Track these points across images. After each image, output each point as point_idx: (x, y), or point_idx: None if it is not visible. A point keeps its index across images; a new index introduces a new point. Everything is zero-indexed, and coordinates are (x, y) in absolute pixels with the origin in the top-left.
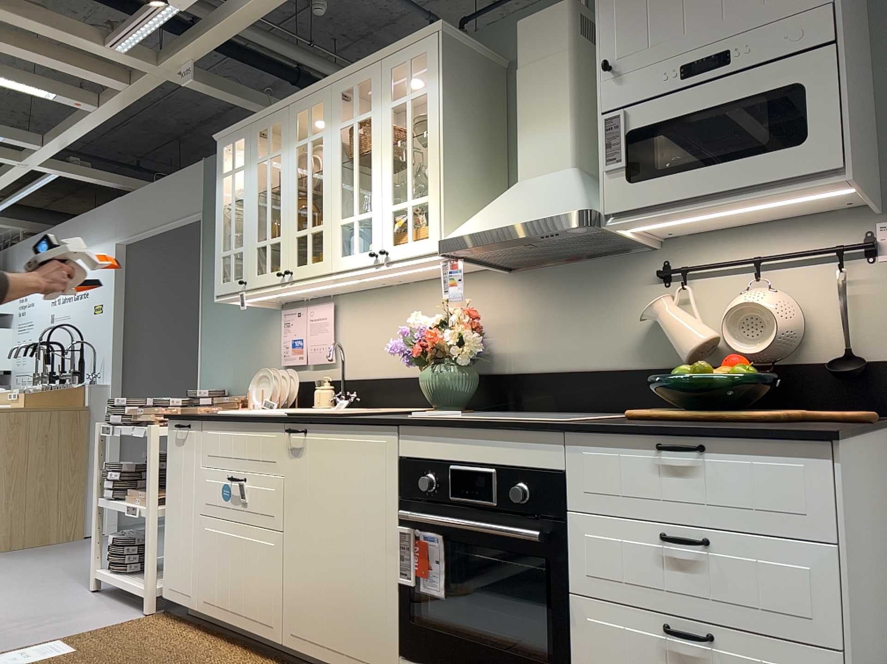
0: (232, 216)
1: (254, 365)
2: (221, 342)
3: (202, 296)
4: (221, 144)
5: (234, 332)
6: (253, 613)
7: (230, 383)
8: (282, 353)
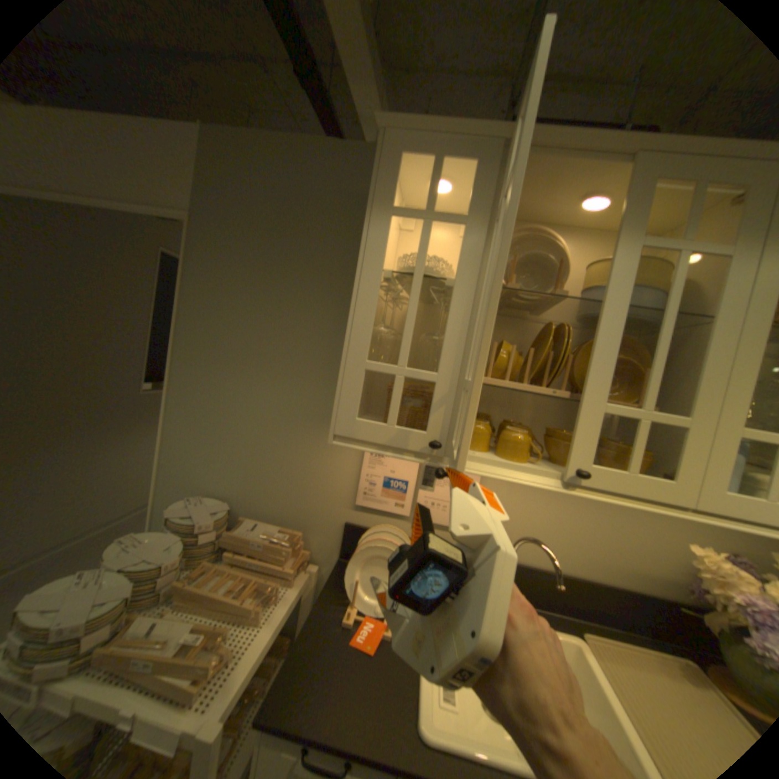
0: (411, 302)
1: (290, 481)
2: (215, 428)
3: (174, 346)
4: (395, 135)
5: (248, 423)
6: None
7: (230, 492)
8: (363, 488)
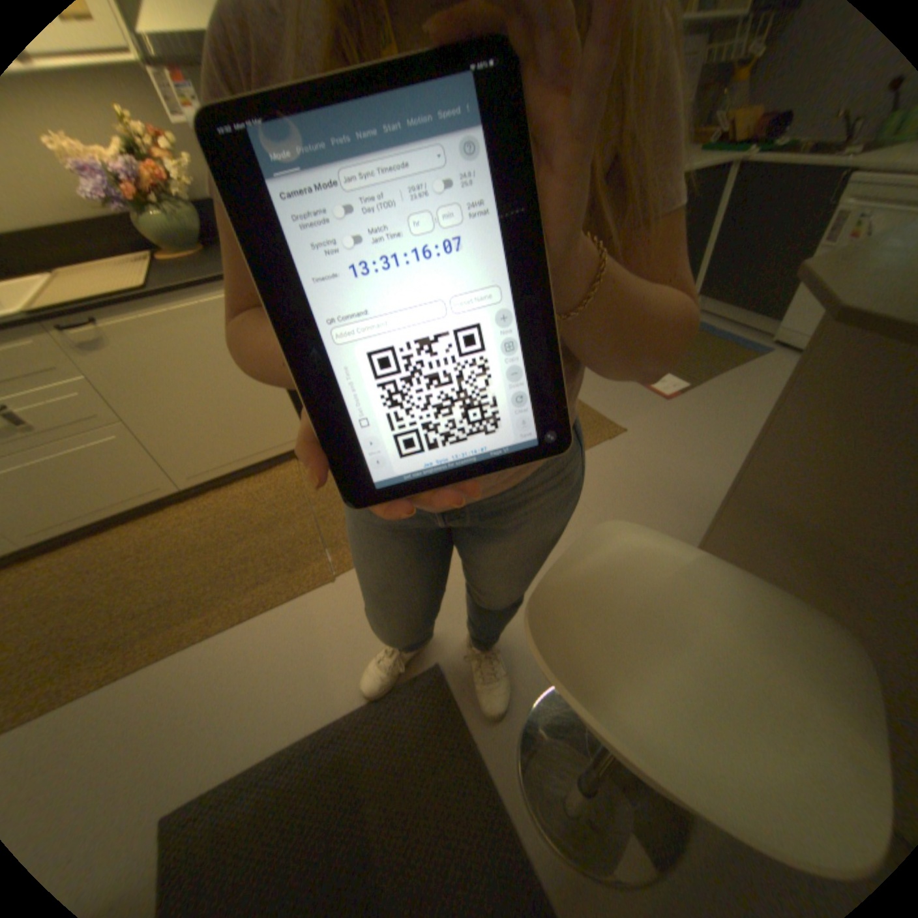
0: None
1: None
2: None
3: None
4: None
5: None
6: (125, 496)
7: None
8: None
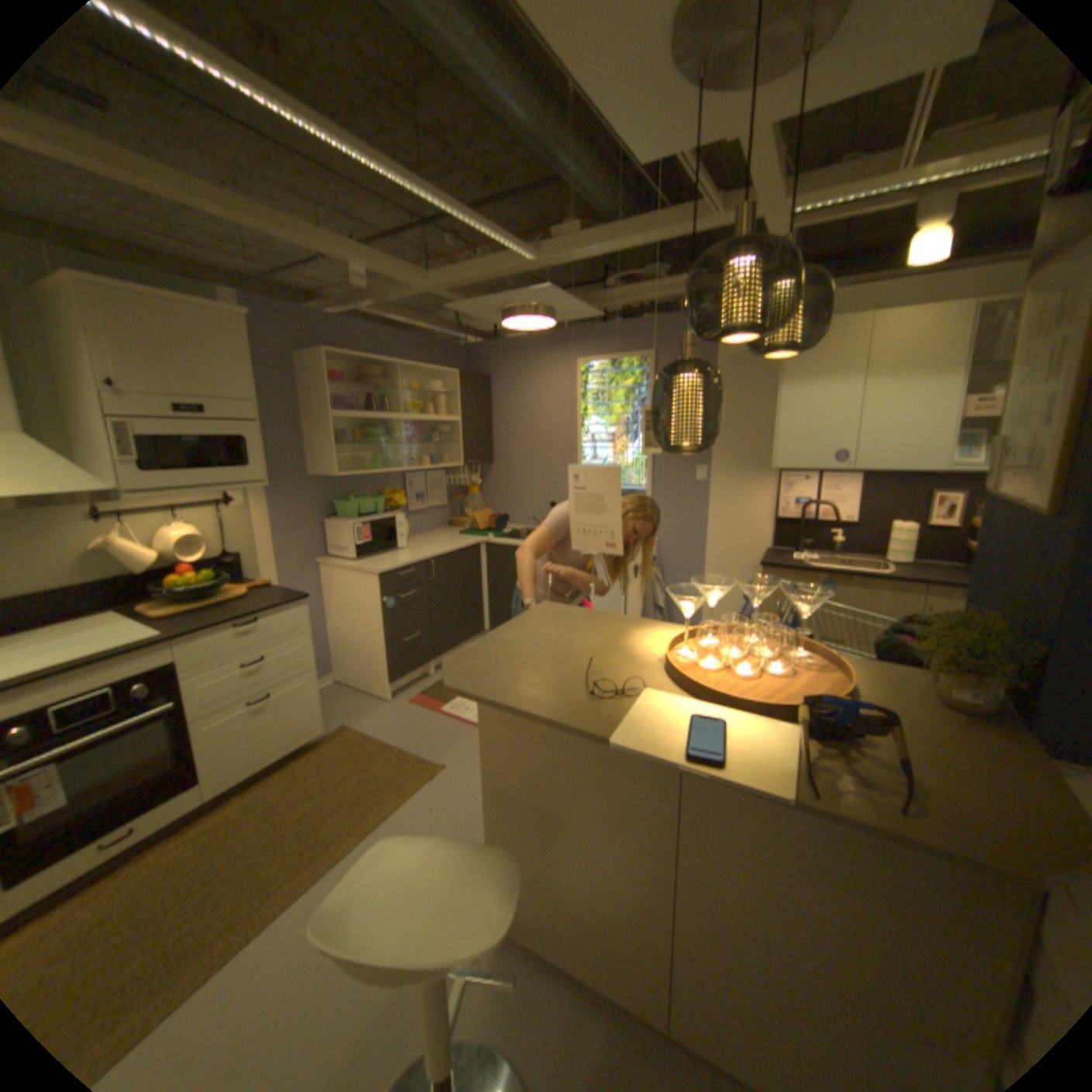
0: None
1: None
2: None
3: None
4: None
5: None
6: None
7: None
8: None
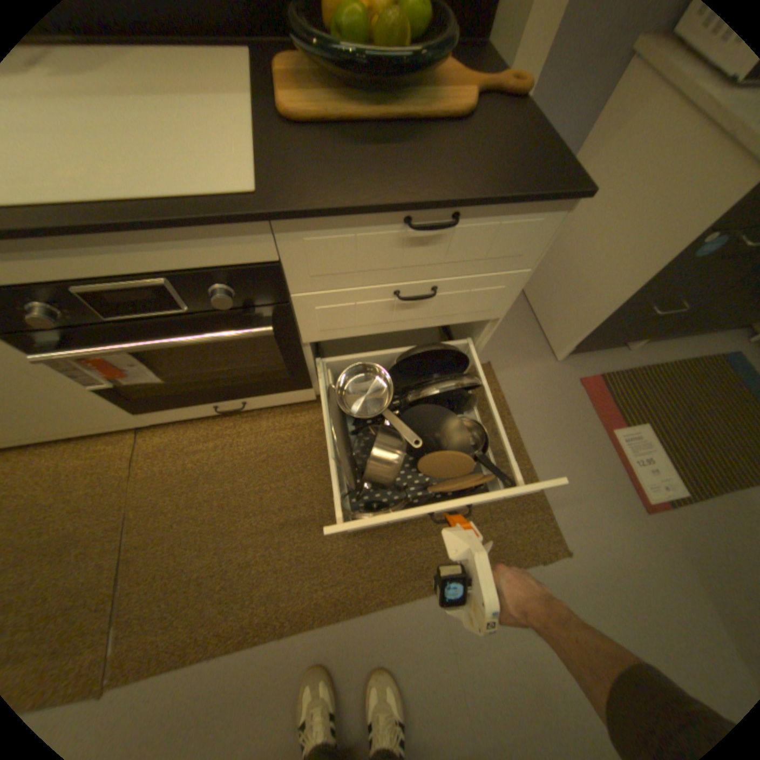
0: None
1: None
2: None
3: None
4: None
5: None
6: None
7: None
8: None
